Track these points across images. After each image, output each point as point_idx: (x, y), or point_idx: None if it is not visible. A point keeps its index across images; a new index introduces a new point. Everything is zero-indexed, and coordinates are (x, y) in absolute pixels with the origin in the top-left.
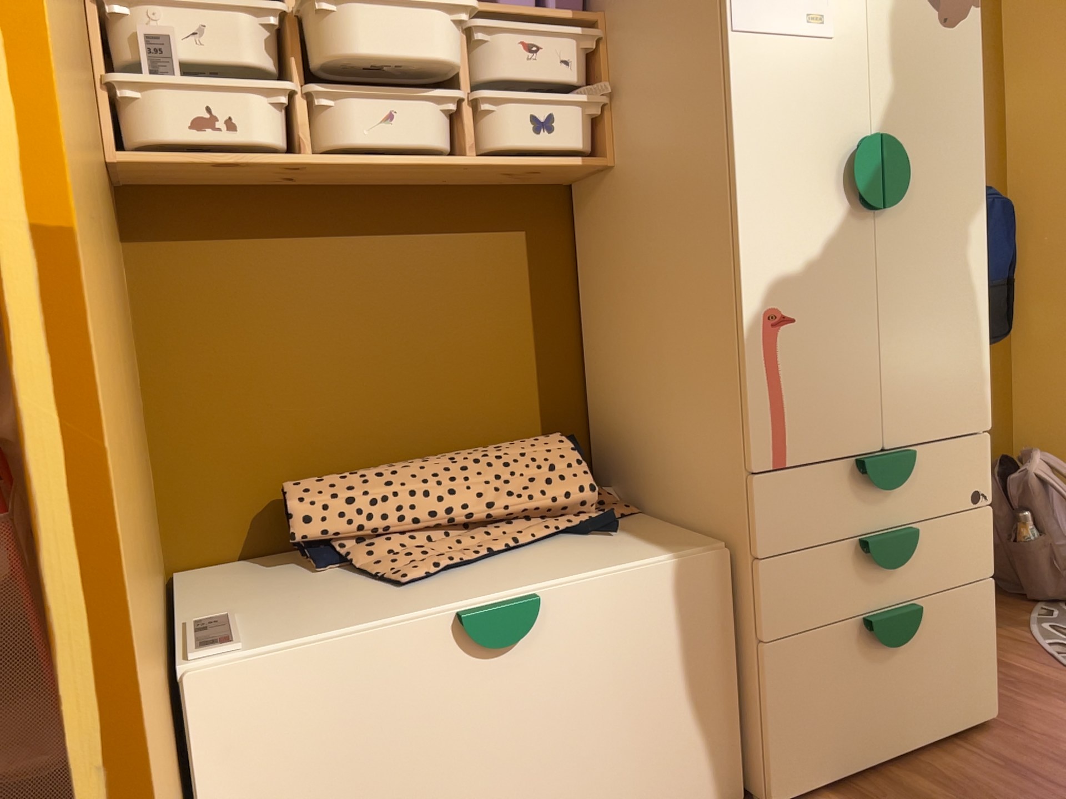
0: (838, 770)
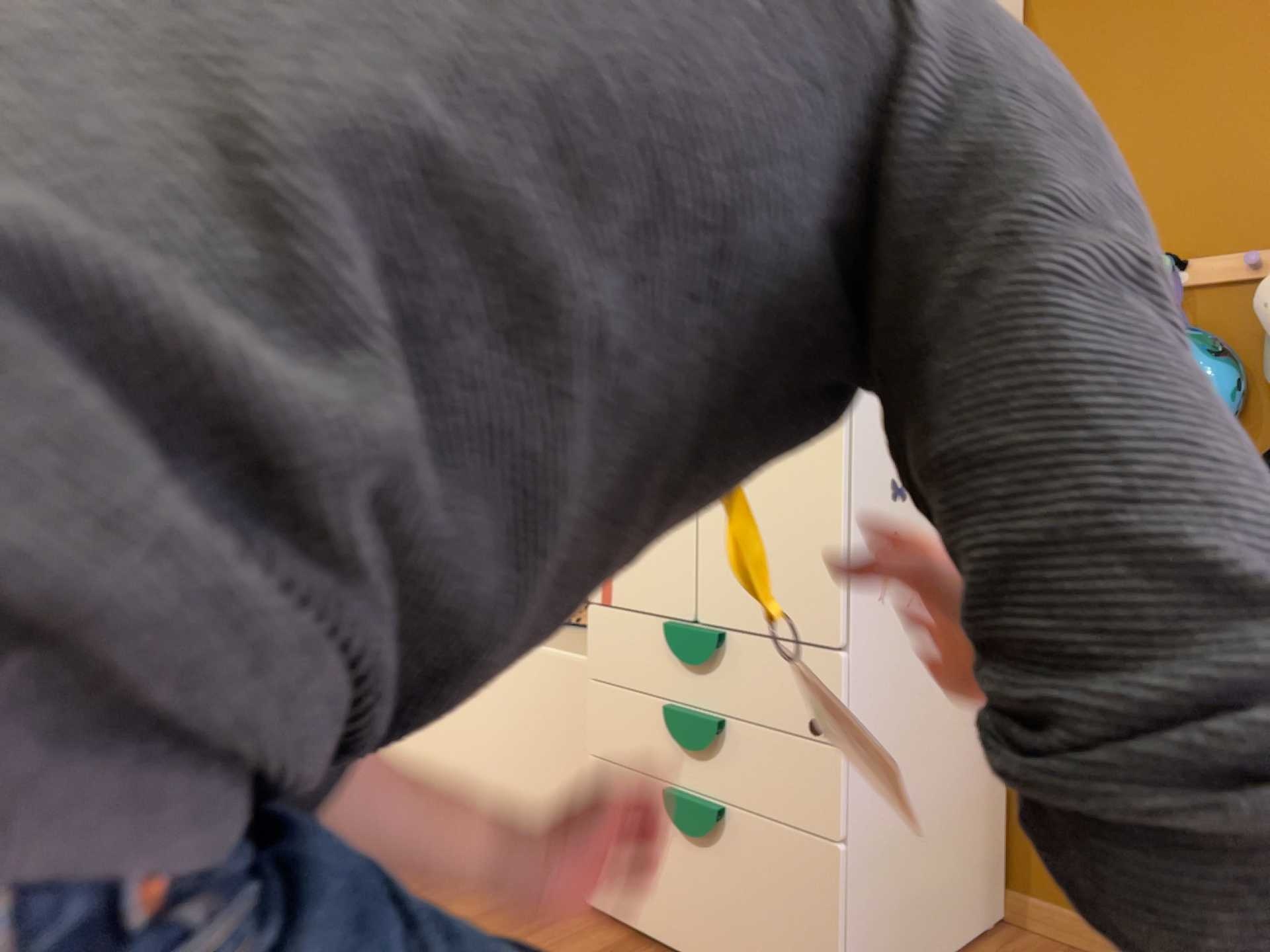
0: (638, 920)
